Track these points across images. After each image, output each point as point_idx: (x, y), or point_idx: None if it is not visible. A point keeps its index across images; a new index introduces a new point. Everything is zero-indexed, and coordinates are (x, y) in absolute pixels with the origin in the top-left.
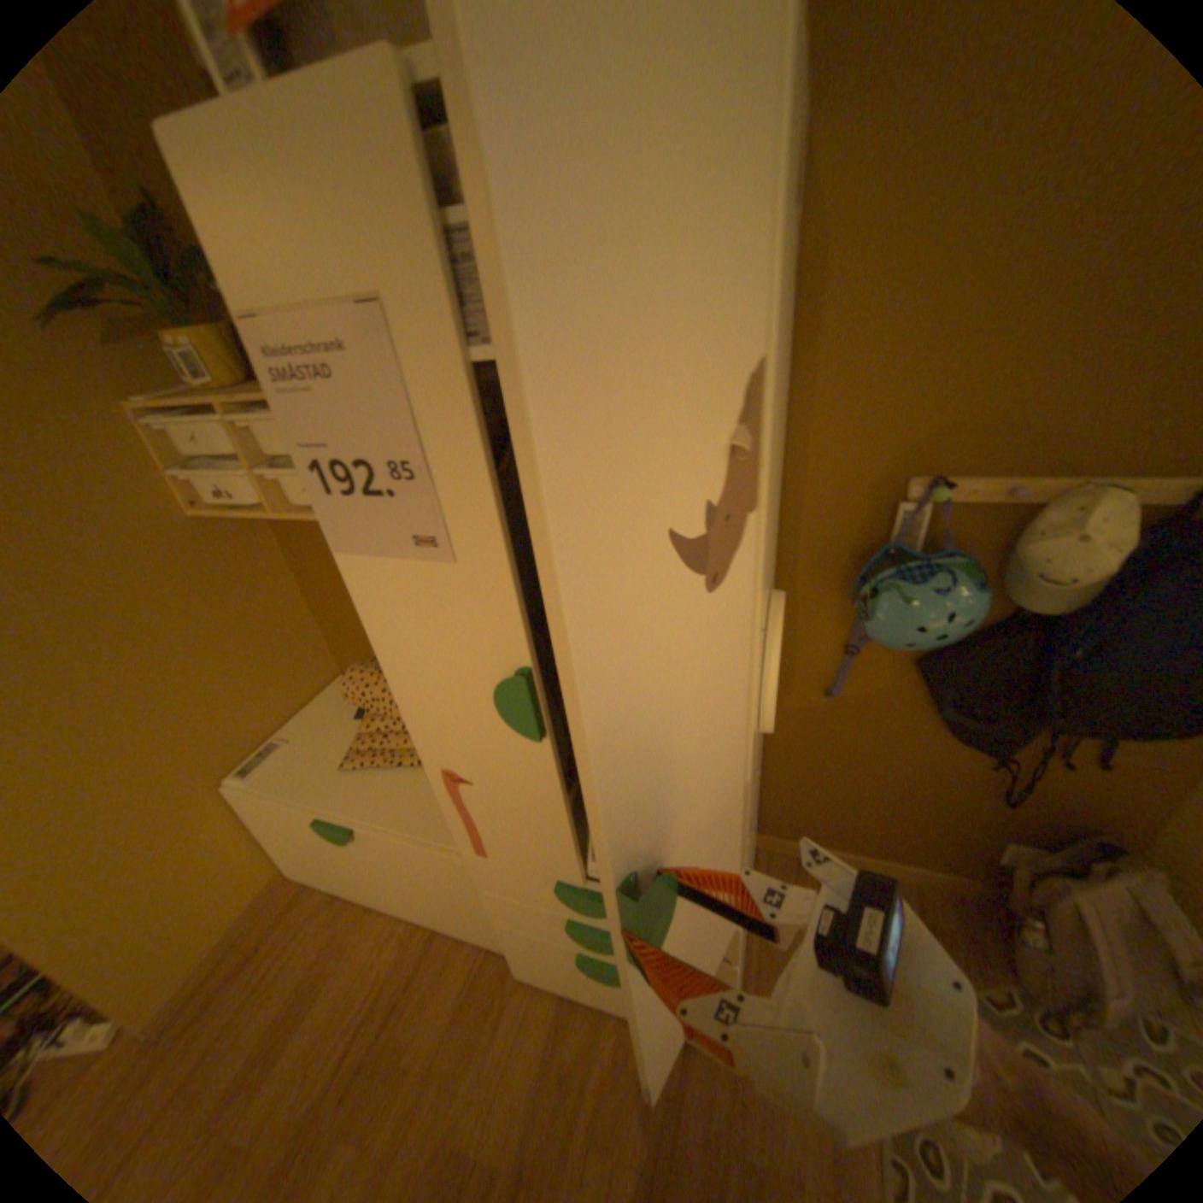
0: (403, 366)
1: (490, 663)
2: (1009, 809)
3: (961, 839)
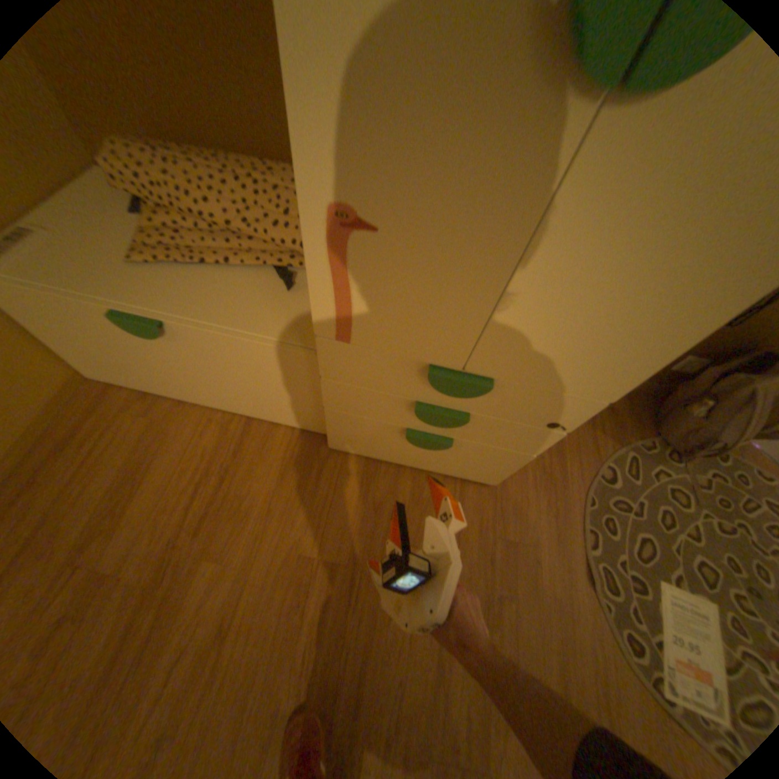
0: None
1: None
2: None
3: None
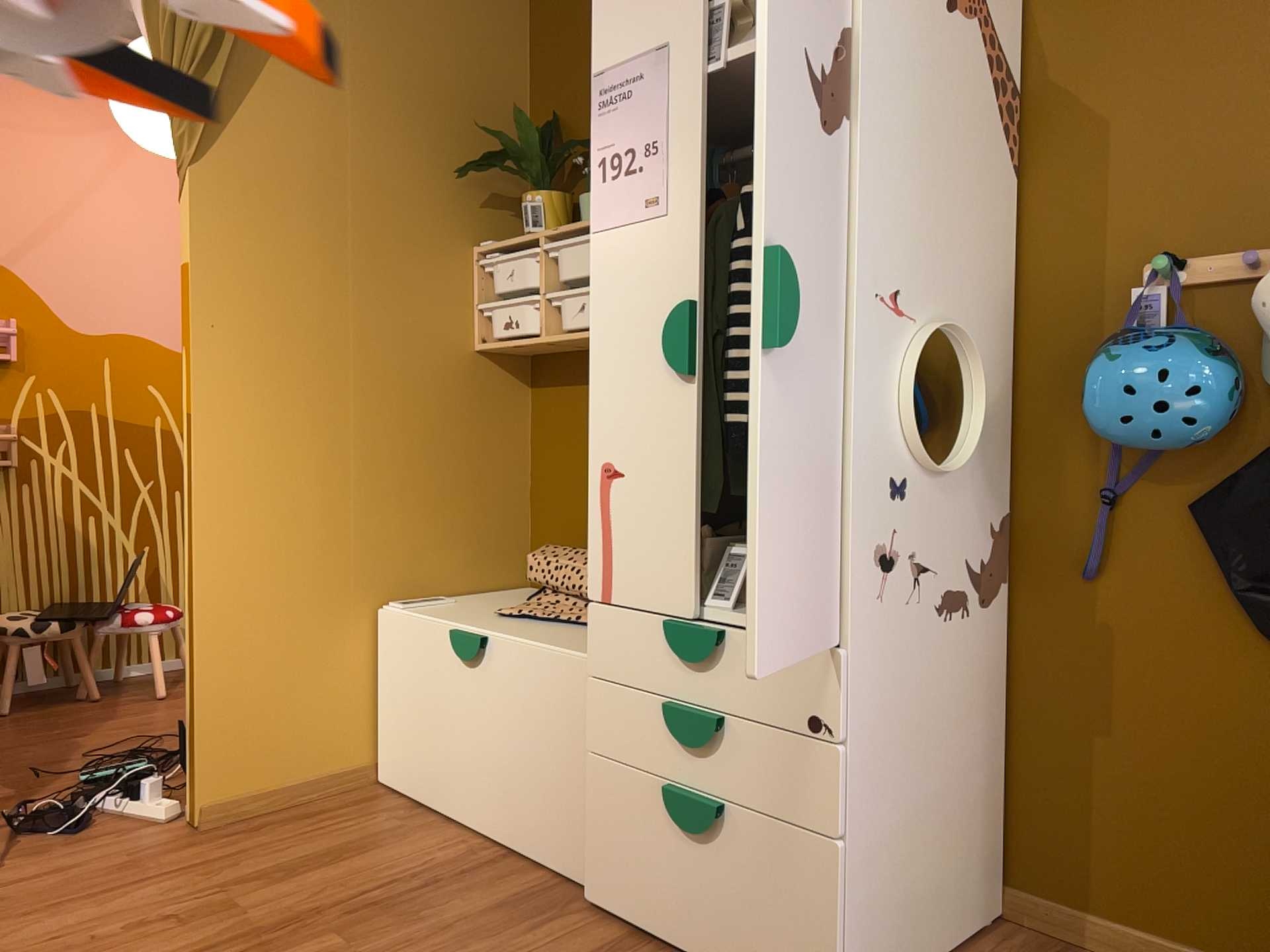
0: (671, 80)
1: (669, 304)
2: None
3: None
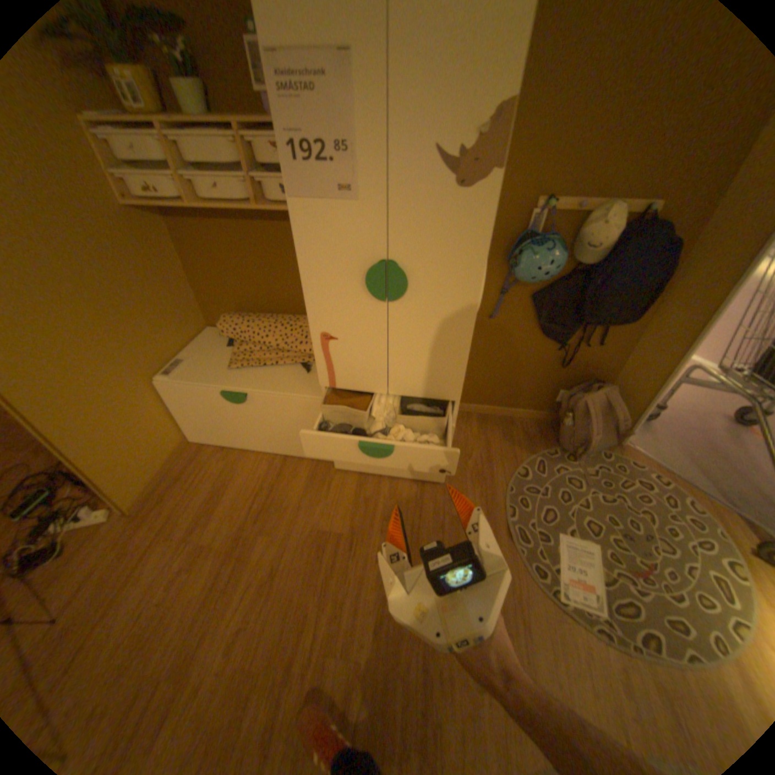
0: (355, 87)
1: (364, 260)
2: (561, 372)
3: (540, 390)
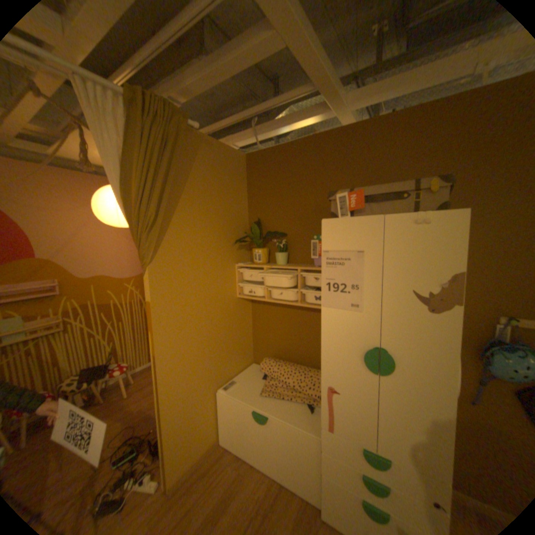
0: (365, 264)
1: (364, 345)
2: None
3: None
